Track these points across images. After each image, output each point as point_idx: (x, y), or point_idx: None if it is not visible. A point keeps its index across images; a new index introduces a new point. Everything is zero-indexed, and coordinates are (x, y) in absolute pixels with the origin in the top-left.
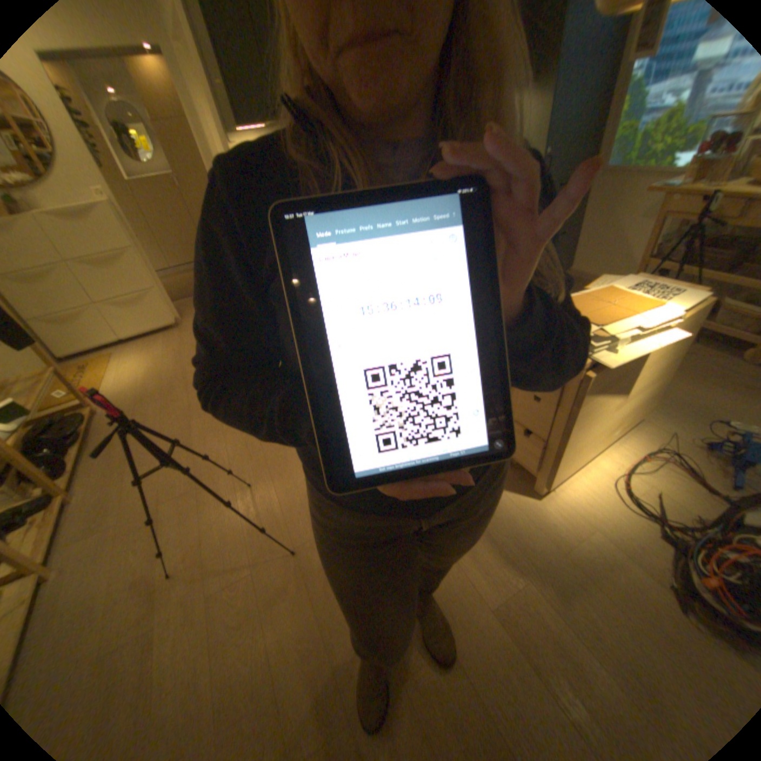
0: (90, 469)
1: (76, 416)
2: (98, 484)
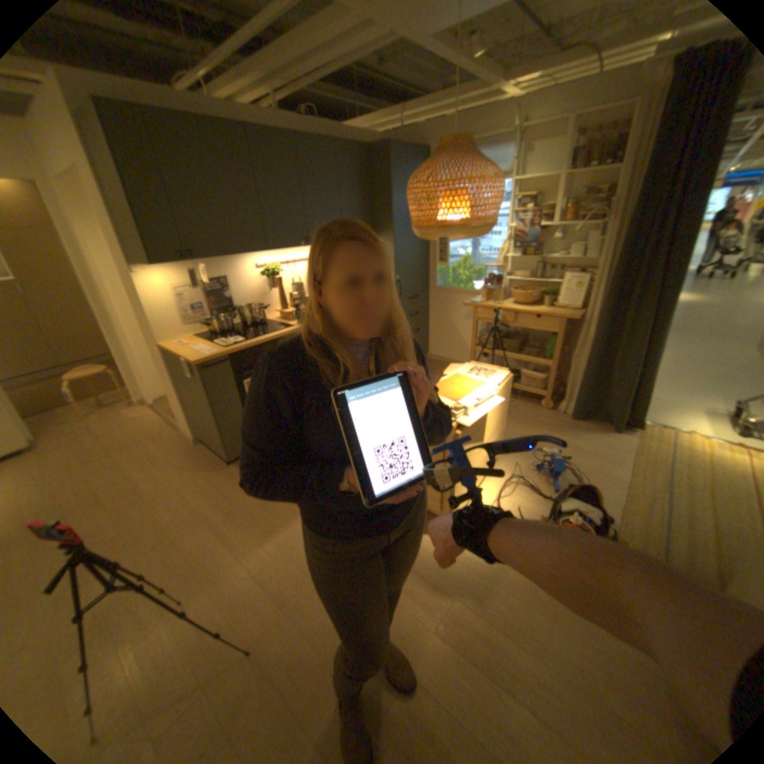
0: None
1: None
2: None
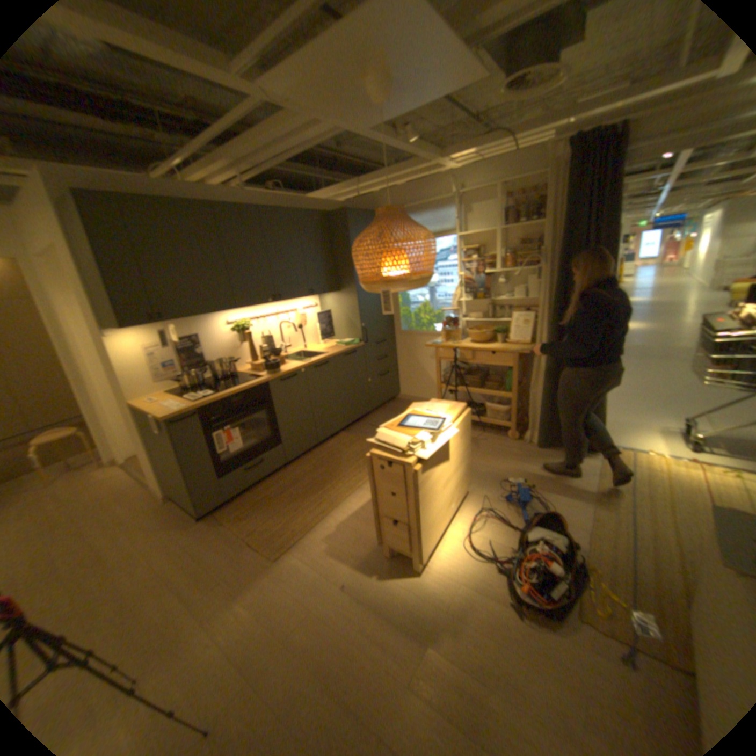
0: None
1: None
2: None
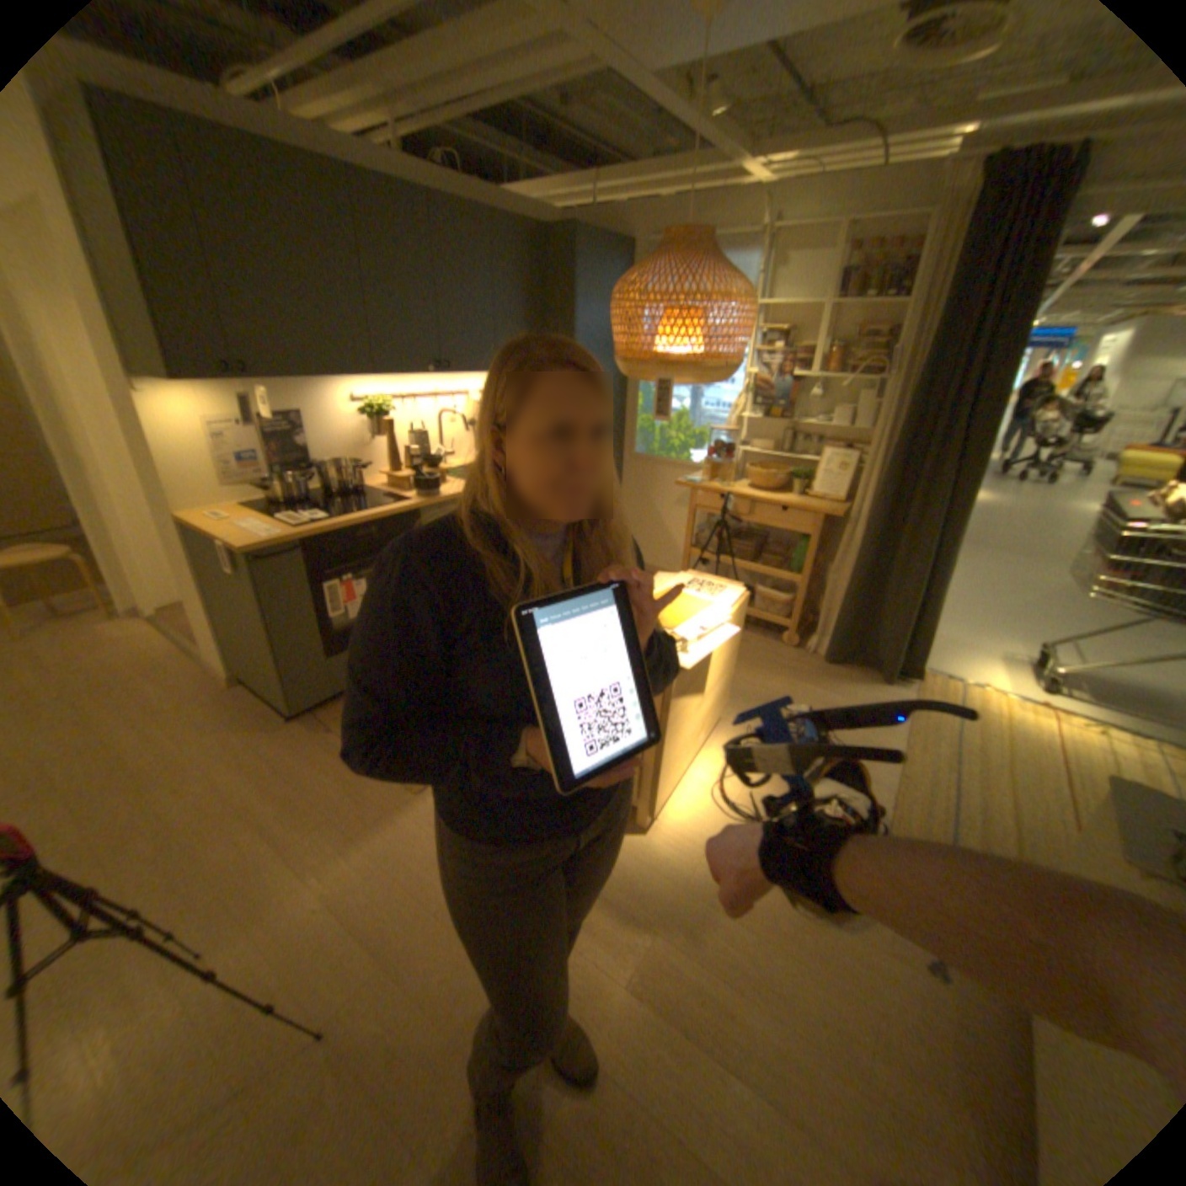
0: None
1: None
2: None
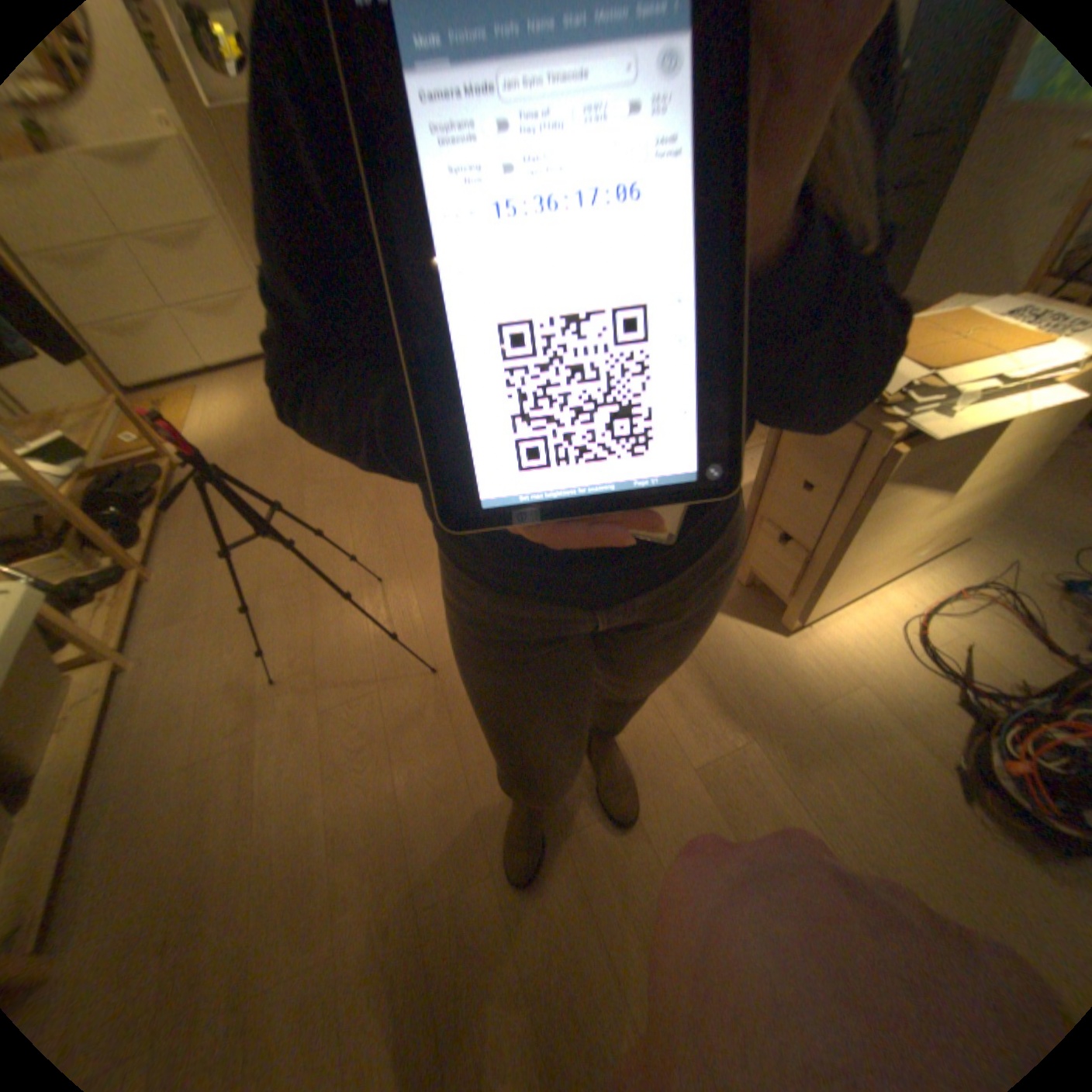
0: (170, 538)
1: (150, 465)
2: (181, 558)
